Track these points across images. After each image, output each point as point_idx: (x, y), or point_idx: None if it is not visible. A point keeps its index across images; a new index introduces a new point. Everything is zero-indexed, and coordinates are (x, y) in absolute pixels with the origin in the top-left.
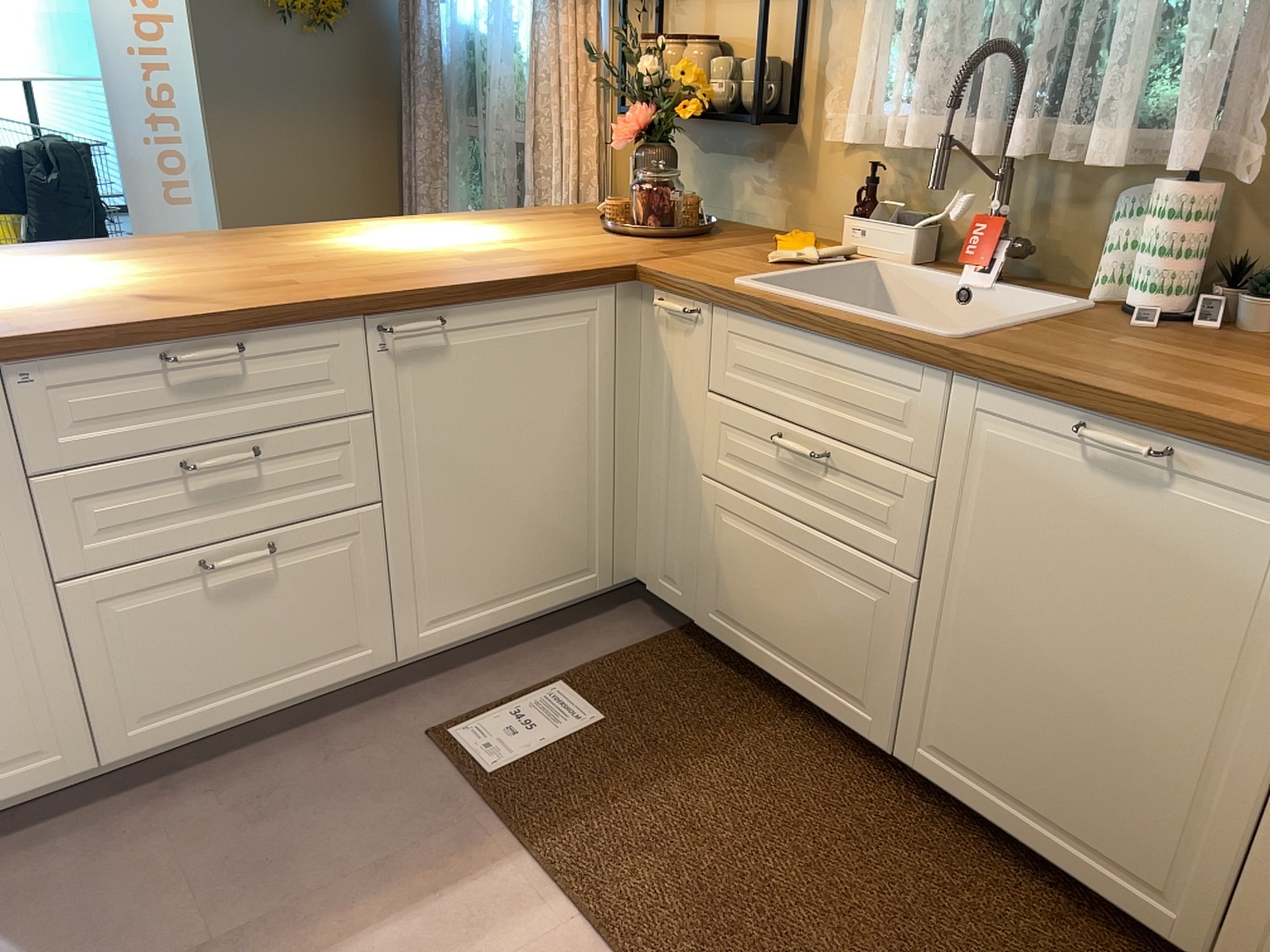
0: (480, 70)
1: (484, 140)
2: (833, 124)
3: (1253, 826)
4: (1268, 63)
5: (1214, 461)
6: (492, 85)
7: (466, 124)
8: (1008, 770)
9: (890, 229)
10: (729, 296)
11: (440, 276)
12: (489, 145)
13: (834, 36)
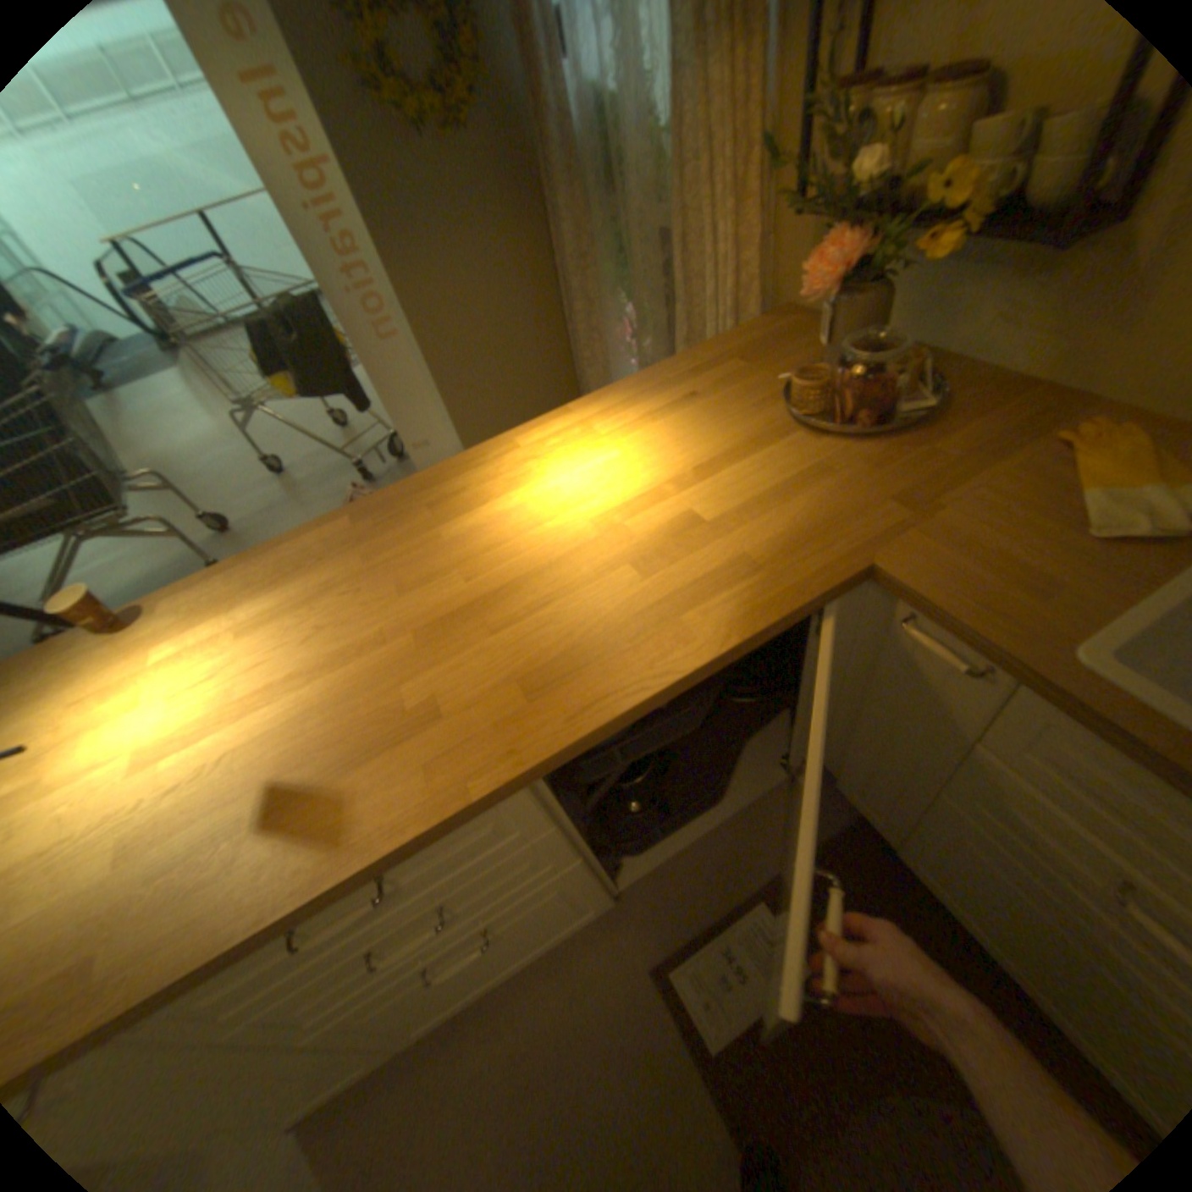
0: (611, 141)
1: (624, 226)
2: None
3: None
4: None
5: None
6: (626, 163)
7: (603, 205)
8: None
9: None
10: (1083, 708)
11: (609, 658)
12: (630, 238)
13: None
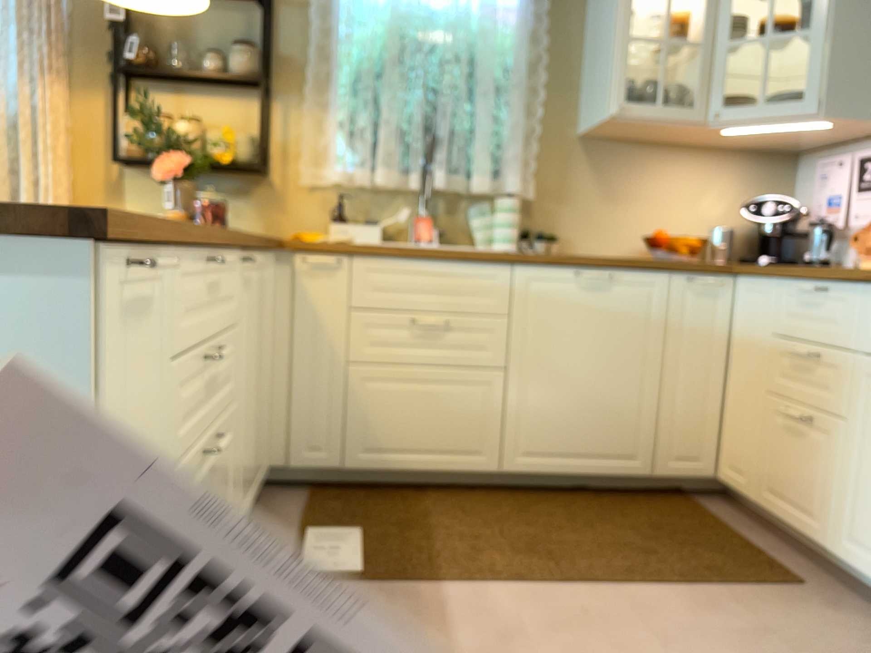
0: None
1: None
2: (306, 173)
3: (659, 407)
4: (522, 153)
5: (626, 273)
6: None
7: None
8: (564, 442)
9: (366, 226)
10: (368, 247)
11: None
12: None
13: (305, 125)
